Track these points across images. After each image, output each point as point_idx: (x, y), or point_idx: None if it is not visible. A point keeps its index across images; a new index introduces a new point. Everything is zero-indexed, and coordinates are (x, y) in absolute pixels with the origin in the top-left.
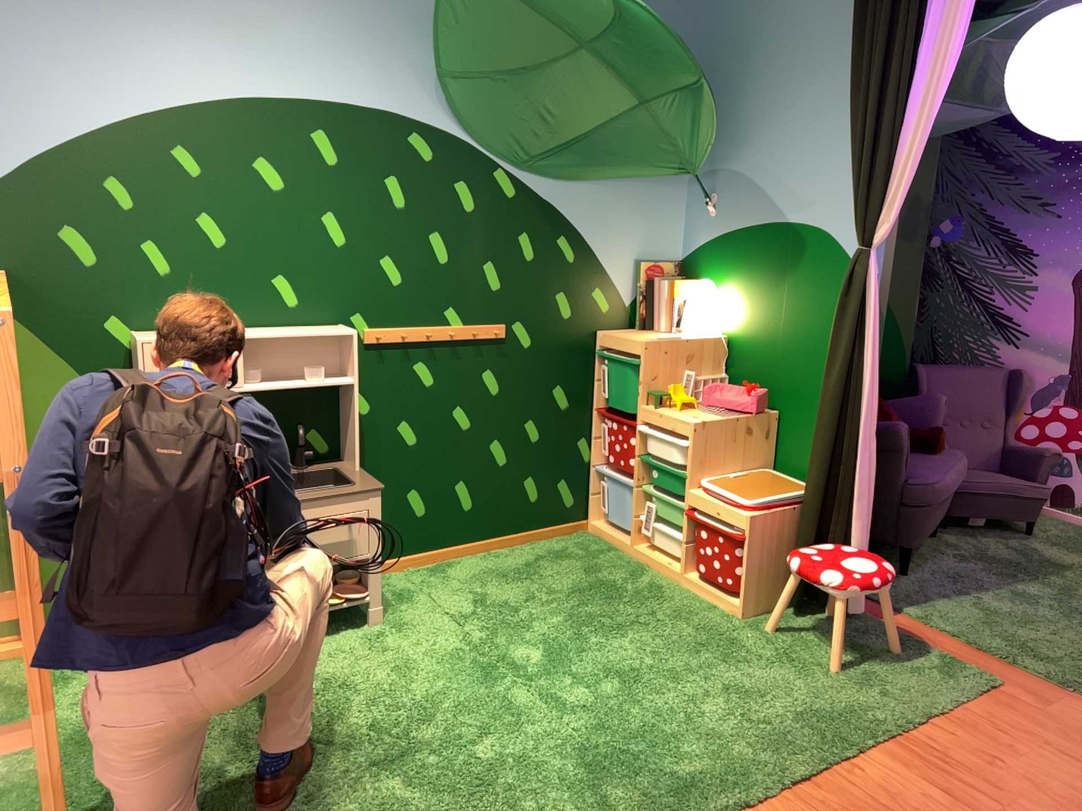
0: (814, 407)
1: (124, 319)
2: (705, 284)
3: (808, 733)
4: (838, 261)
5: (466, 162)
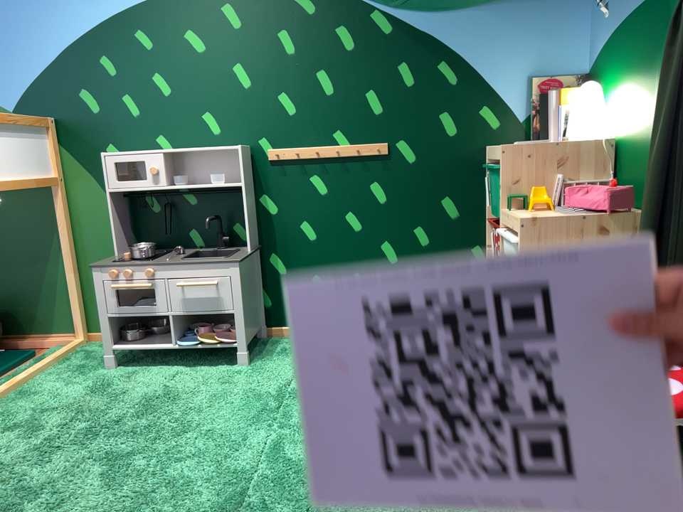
0: None
1: (110, 144)
2: (604, 86)
3: None
4: None
5: (342, 5)
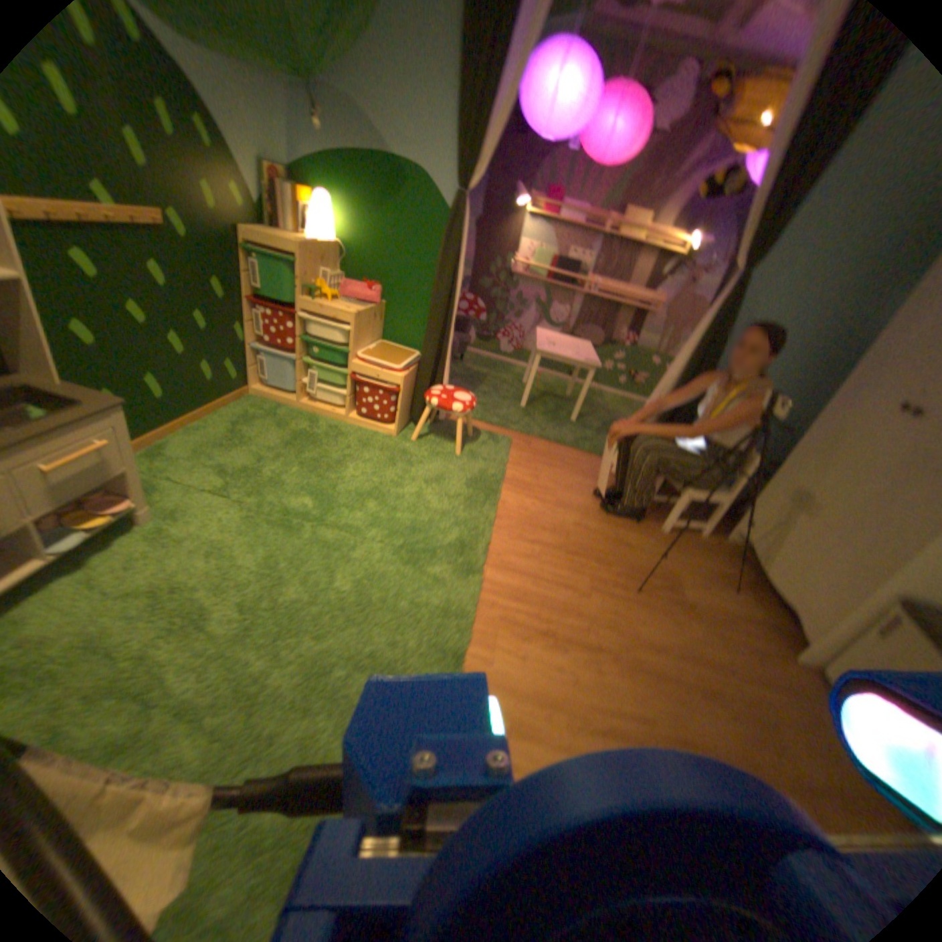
0: (413, 300)
1: None
2: (316, 190)
3: (479, 497)
4: (437, 194)
5: None
